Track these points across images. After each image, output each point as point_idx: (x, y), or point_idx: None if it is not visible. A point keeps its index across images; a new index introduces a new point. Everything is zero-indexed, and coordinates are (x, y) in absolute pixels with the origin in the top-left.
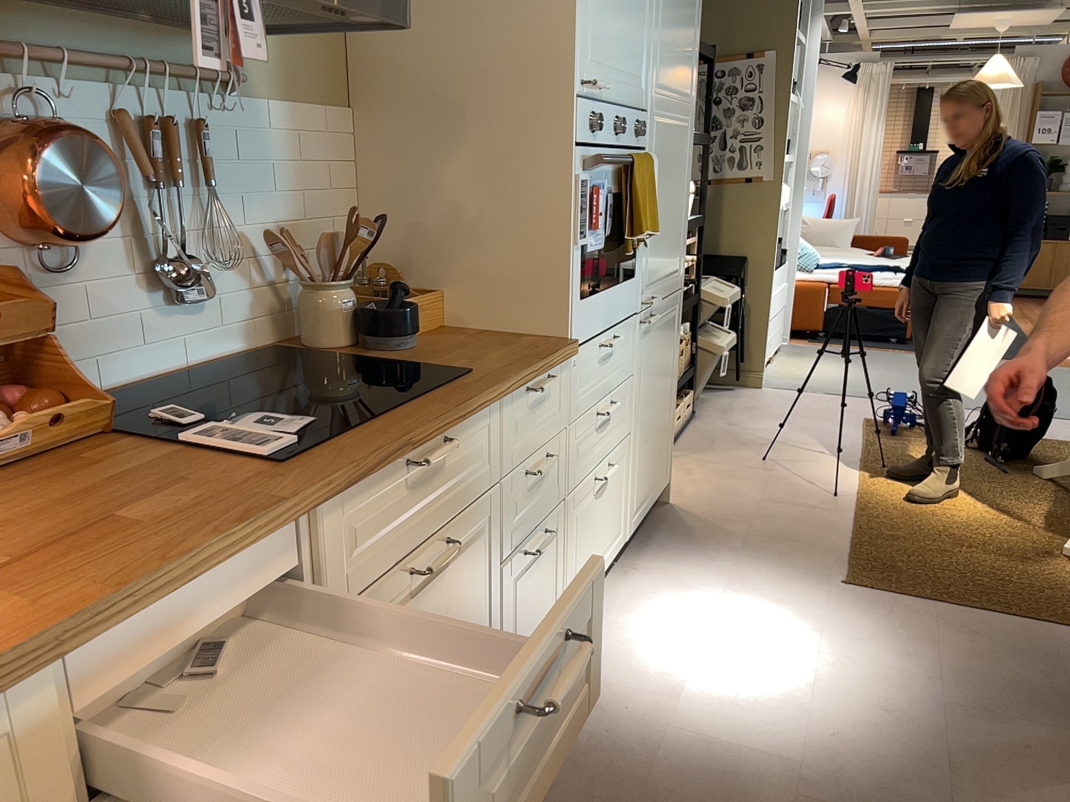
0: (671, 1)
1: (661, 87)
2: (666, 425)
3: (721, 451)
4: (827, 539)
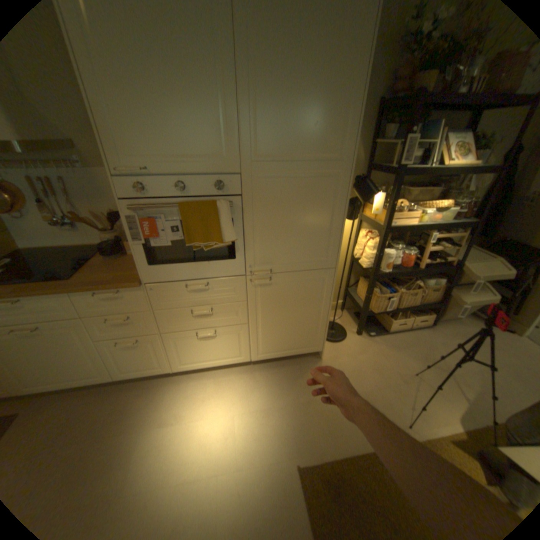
0: (274, 92)
1: (263, 155)
2: (308, 328)
3: (402, 355)
4: (346, 443)
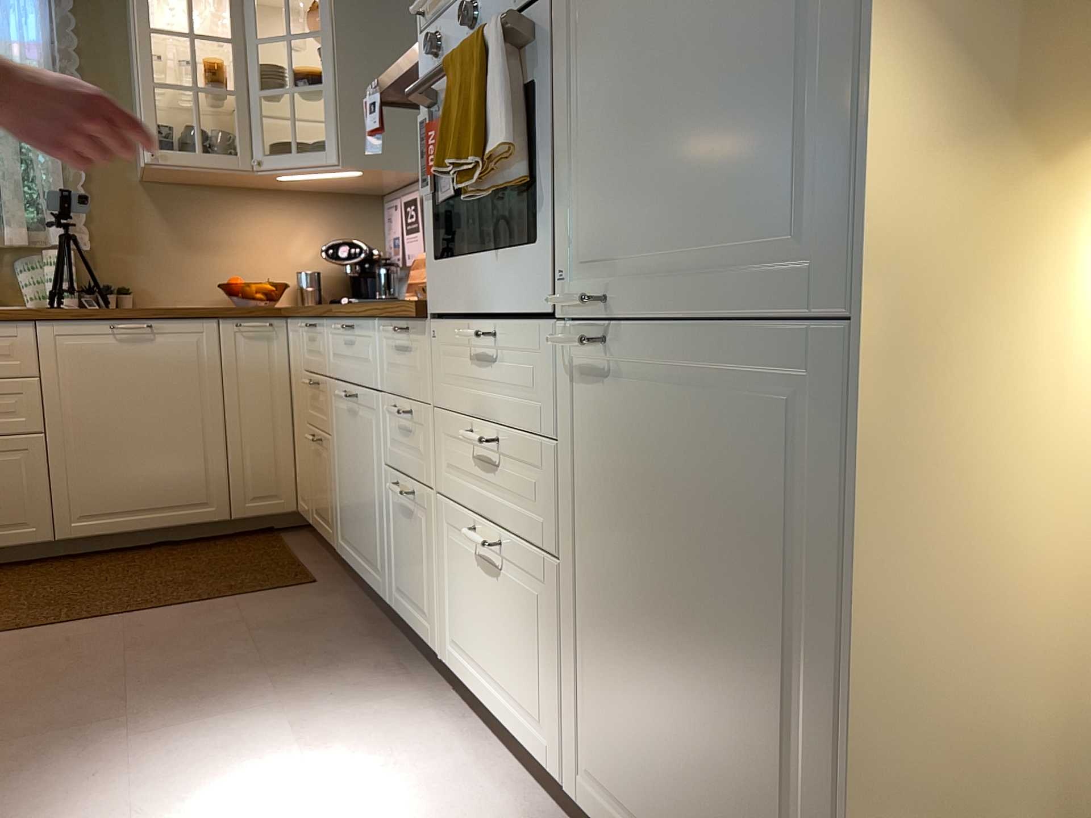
0: None
1: None
2: (762, 778)
3: None
4: None
